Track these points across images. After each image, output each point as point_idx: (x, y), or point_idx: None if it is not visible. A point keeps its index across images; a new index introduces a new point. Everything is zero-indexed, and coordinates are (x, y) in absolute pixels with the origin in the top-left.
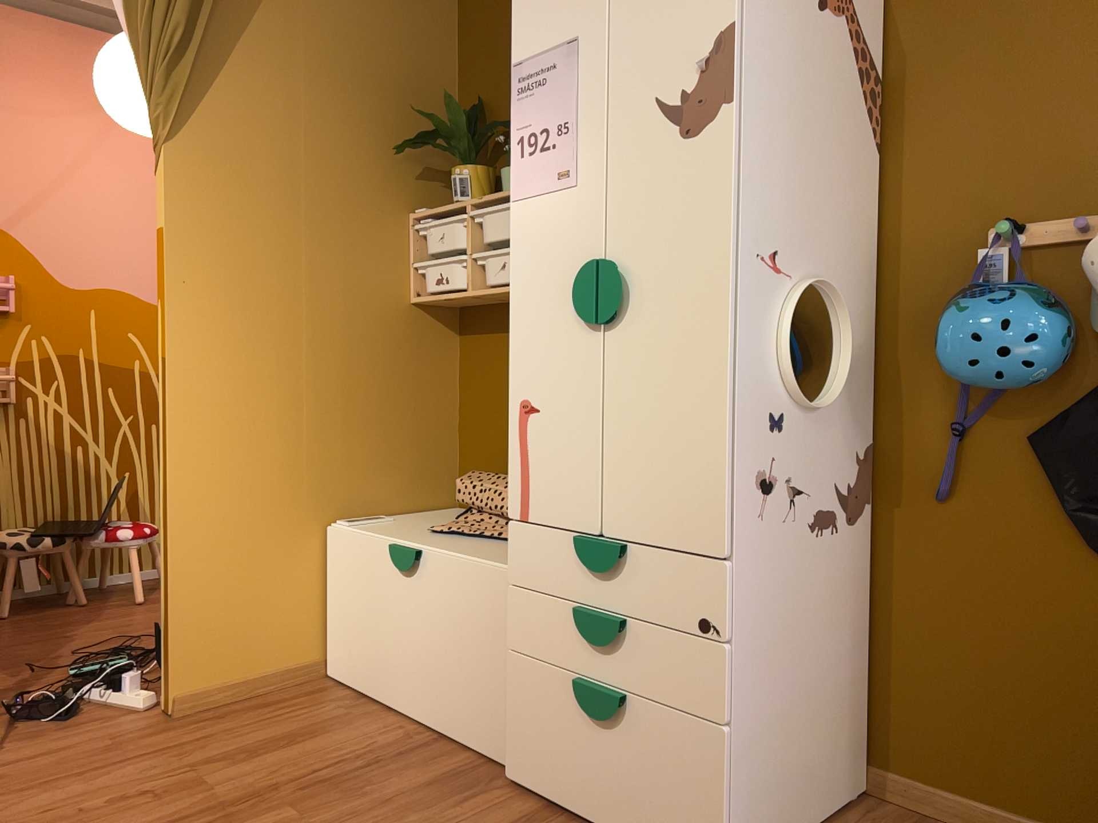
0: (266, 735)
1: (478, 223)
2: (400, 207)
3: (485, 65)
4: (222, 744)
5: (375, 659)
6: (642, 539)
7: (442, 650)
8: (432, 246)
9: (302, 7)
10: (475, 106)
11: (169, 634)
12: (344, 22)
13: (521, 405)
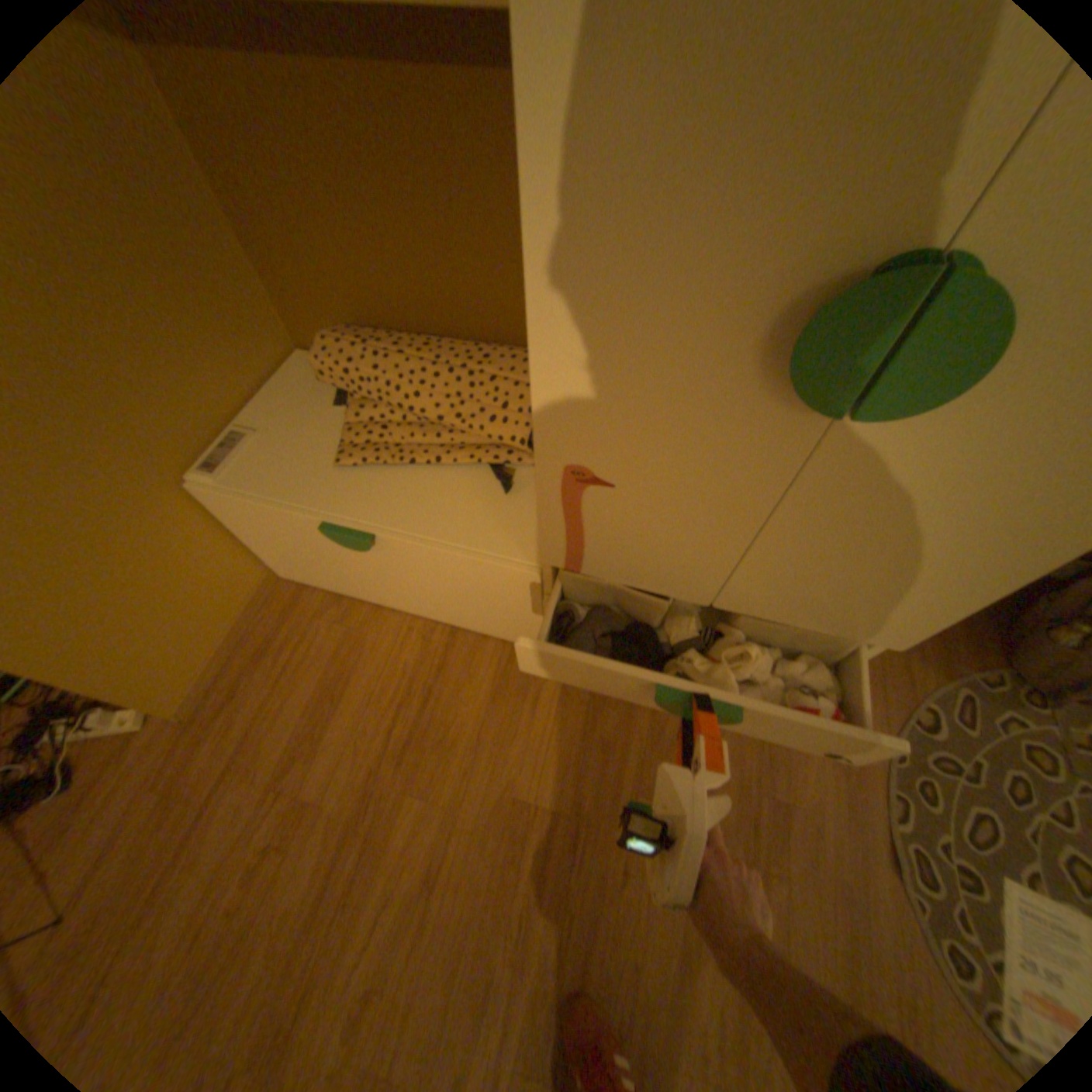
0: (302, 701)
1: None
2: None
3: None
4: (272, 737)
5: (344, 581)
6: (777, 618)
7: (437, 593)
8: None
9: None
10: None
11: (114, 699)
12: None
13: (571, 470)
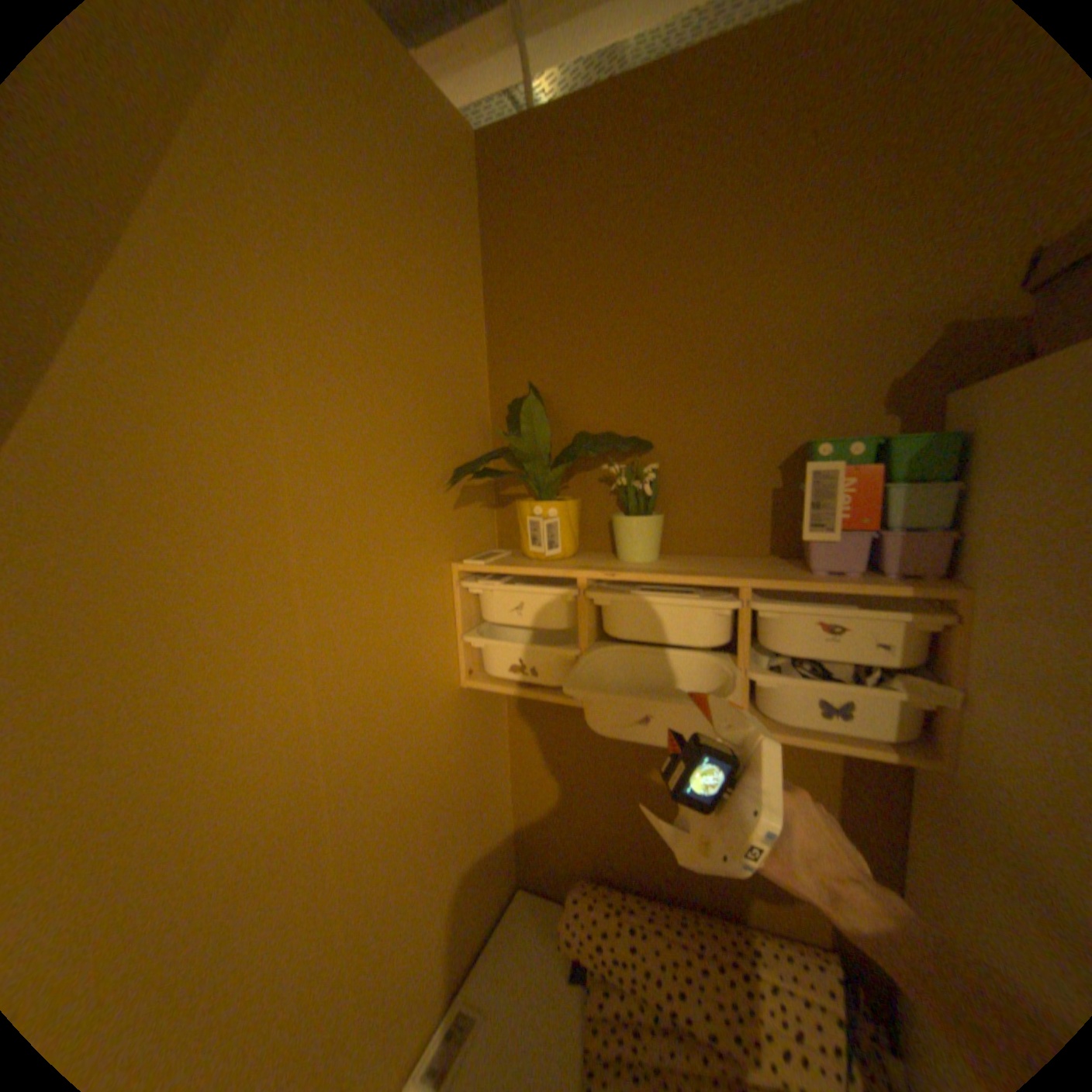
0: None
1: (599, 602)
2: (441, 555)
3: (540, 333)
4: None
5: None
6: None
7: None
8: (504, 618)
9: (248, 200)
10: (522, 391)
11: None
12: (335, 244)
13: None
